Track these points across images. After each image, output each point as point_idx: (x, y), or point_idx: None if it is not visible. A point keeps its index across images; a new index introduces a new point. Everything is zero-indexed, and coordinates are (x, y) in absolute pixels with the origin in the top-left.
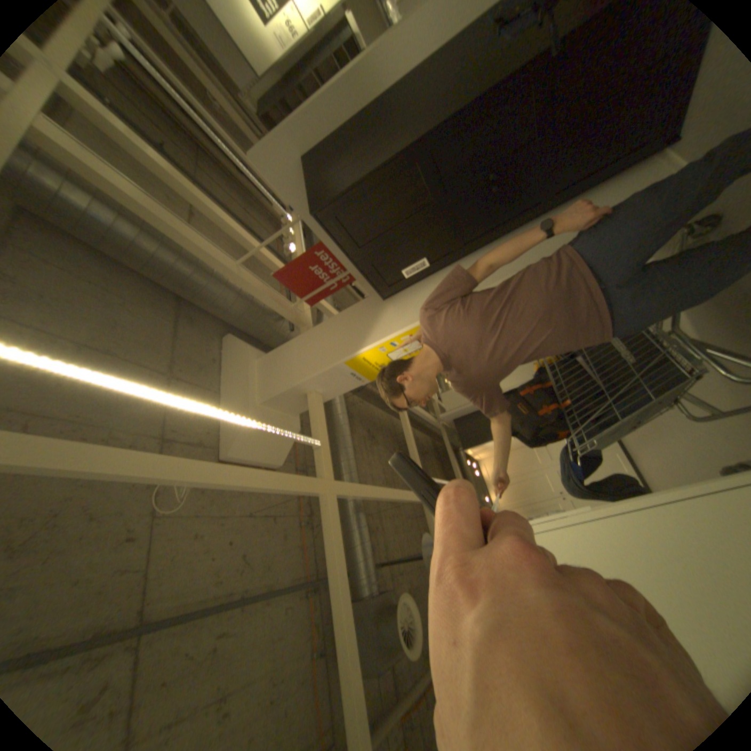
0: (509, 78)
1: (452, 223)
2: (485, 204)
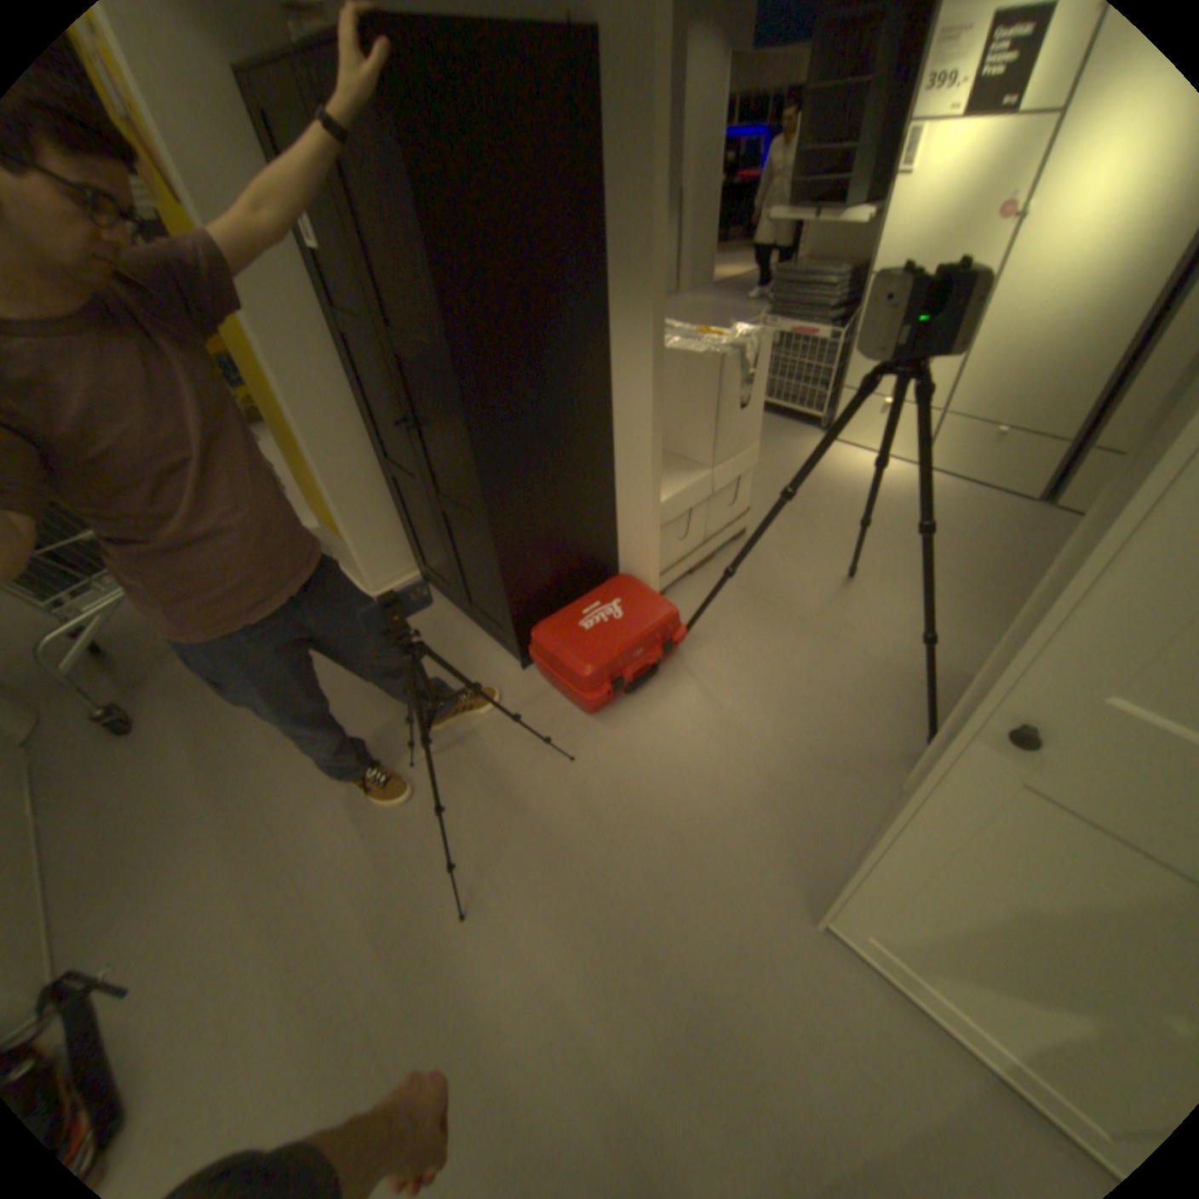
0: (479, 499)
1: (364, 327)
2: (385, 390)
